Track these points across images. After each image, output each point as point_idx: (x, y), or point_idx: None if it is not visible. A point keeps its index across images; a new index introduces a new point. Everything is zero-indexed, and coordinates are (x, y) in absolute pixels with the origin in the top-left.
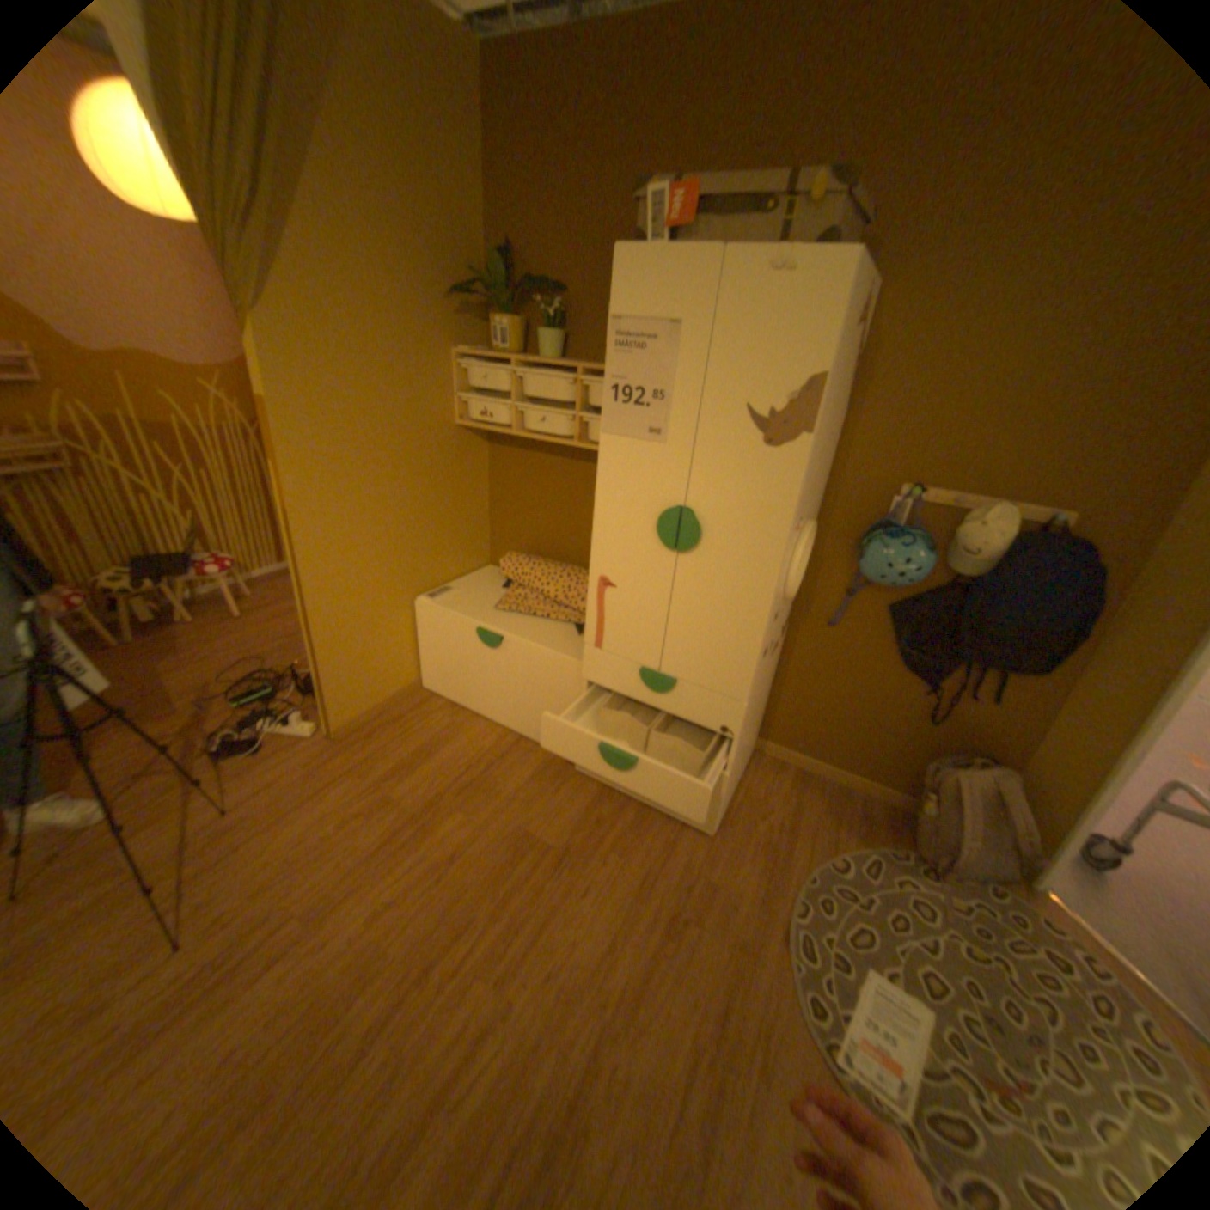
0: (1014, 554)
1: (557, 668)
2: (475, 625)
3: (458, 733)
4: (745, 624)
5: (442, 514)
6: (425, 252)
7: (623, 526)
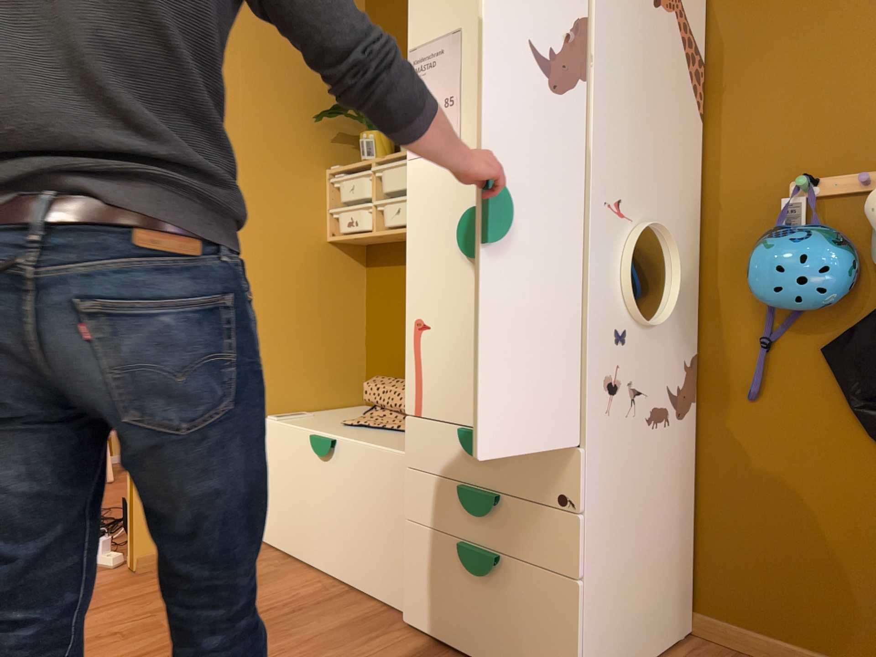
0: None
1: (386, 468)
2: (310, 434)
3: (276, 579)
4: (563, 327)
5: (304, 330)
6: (304, 88)
7: (432, 250)
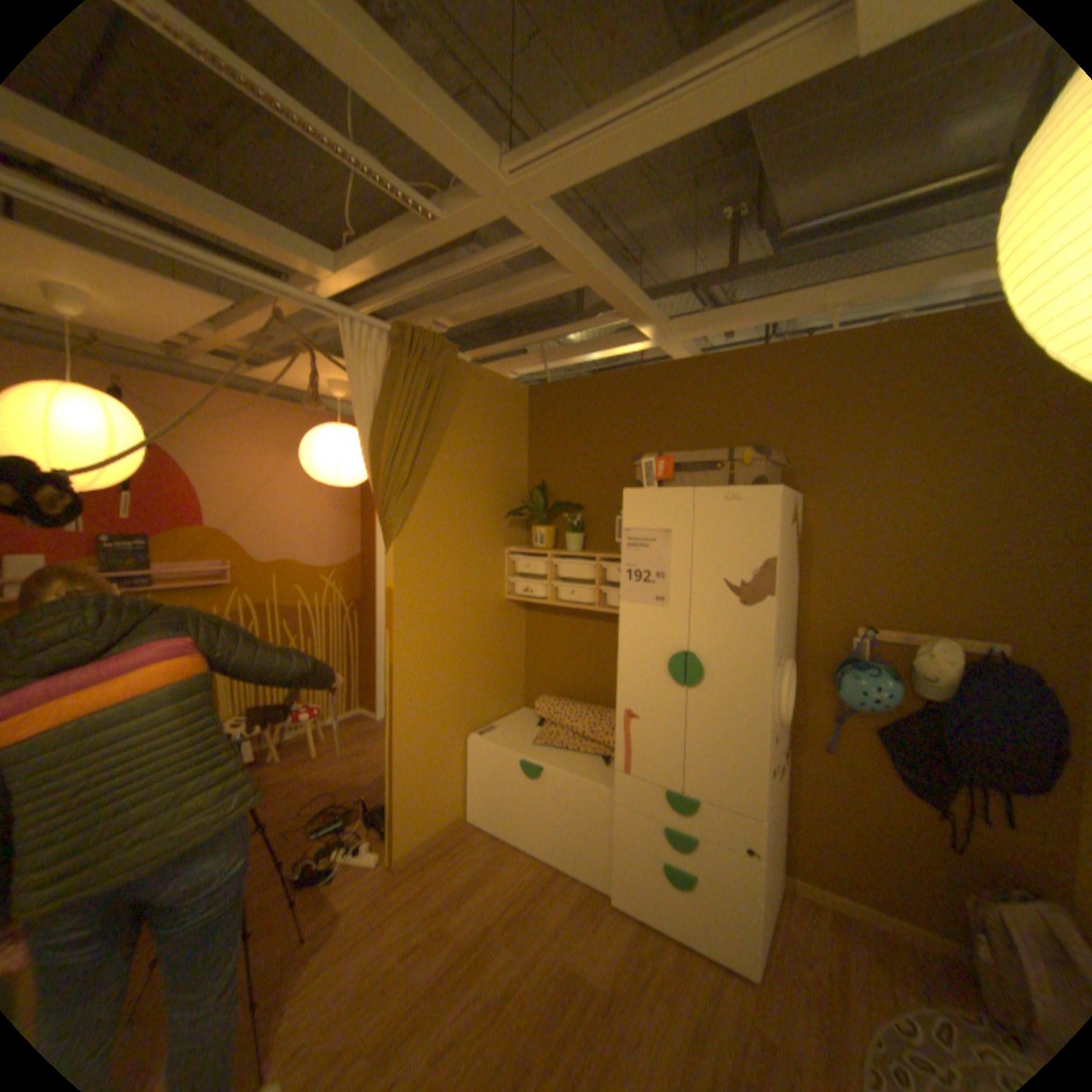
0: (969, 681)
1: (591, 797)
2: (518, 758)
3: (500, 867)
4: (752, 746)
5: (491, 665)
6: (493, 494)
7: (642, 668)
